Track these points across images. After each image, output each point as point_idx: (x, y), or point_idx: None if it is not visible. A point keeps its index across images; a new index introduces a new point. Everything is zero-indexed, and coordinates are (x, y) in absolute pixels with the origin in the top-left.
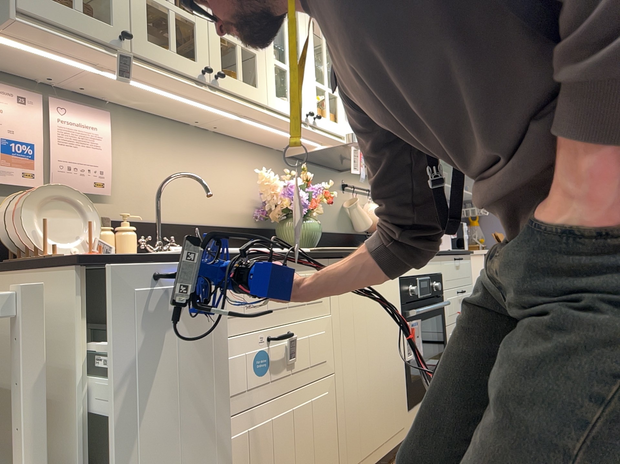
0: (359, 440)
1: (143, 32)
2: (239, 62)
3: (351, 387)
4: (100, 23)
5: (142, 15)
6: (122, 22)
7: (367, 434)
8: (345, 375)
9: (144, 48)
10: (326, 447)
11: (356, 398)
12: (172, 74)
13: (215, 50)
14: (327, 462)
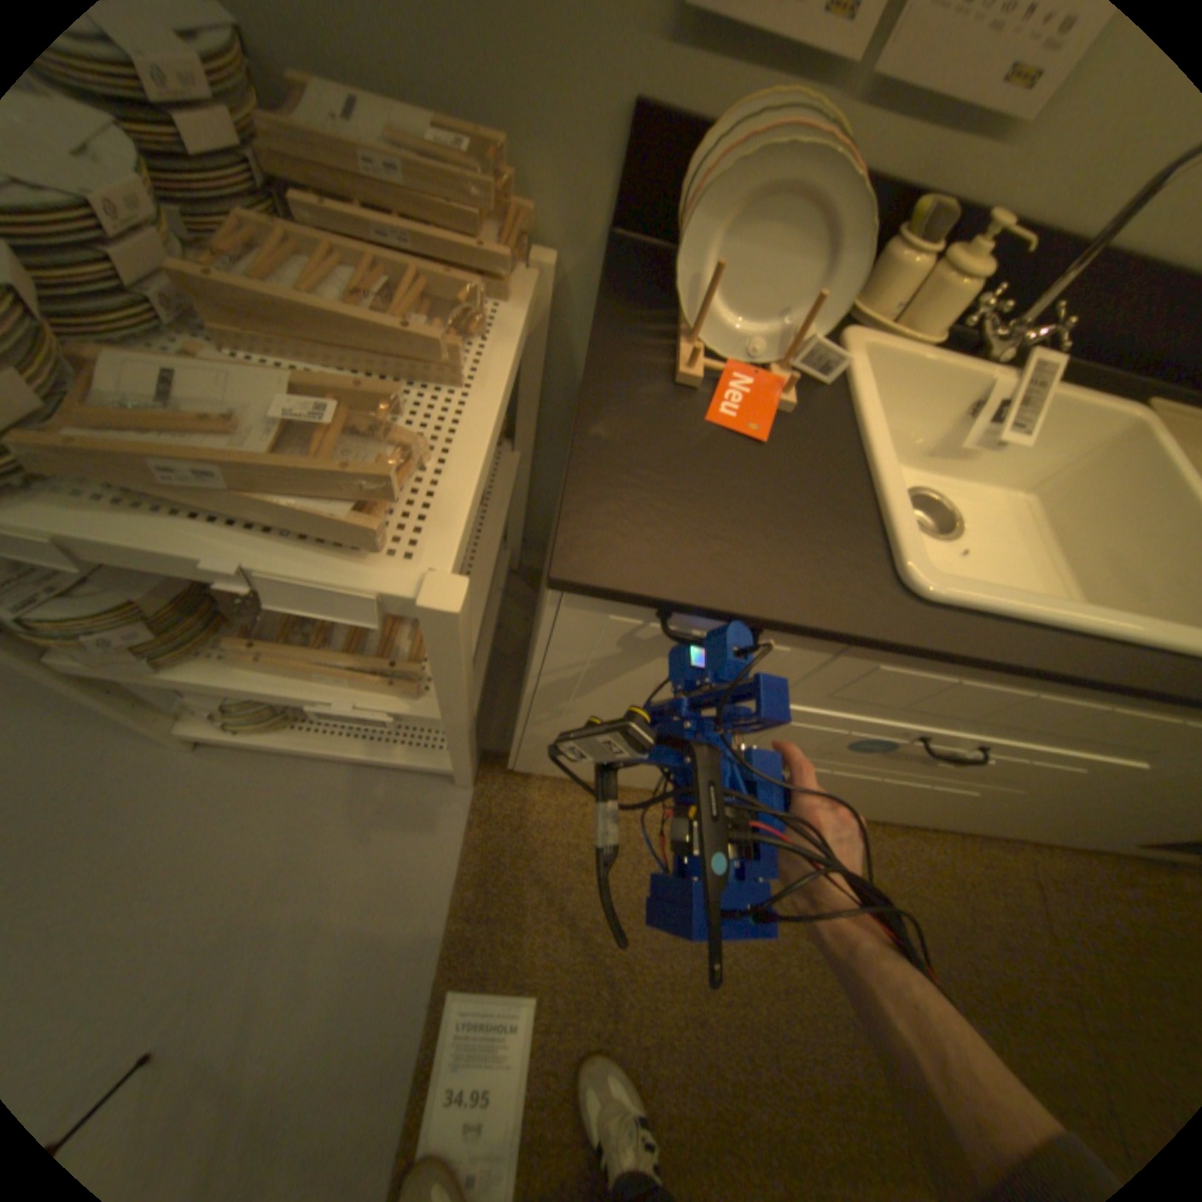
0: (979, 825)
1: None
2: None
3: (1048, 810)
4: None
5: None
6: None
7: (1006, 829)
8: (1057, 803)
9: None
10: (909, 810)
11: (1040, 816)
12: None
13: None
14: (893, 814)
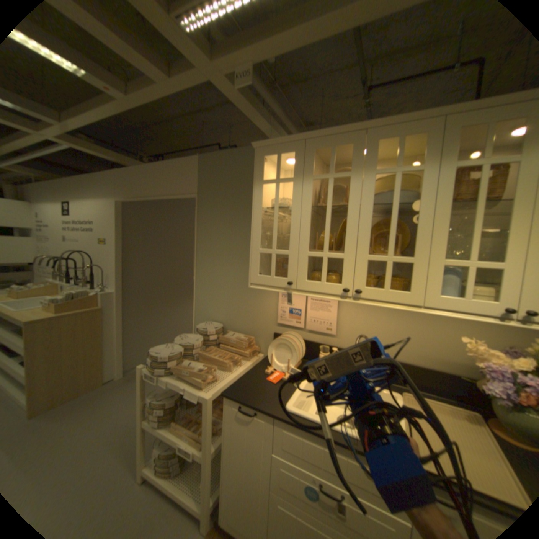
0: None
1: (304, 277)
2: (388, 275)
3: None
4: (282, 279)
5: (305, 268)
6: (293, 276)
7: None
8: None
9: (304, 286)
10: None
11: None
12: (323, 296)
13: (361, 272)
14: None
